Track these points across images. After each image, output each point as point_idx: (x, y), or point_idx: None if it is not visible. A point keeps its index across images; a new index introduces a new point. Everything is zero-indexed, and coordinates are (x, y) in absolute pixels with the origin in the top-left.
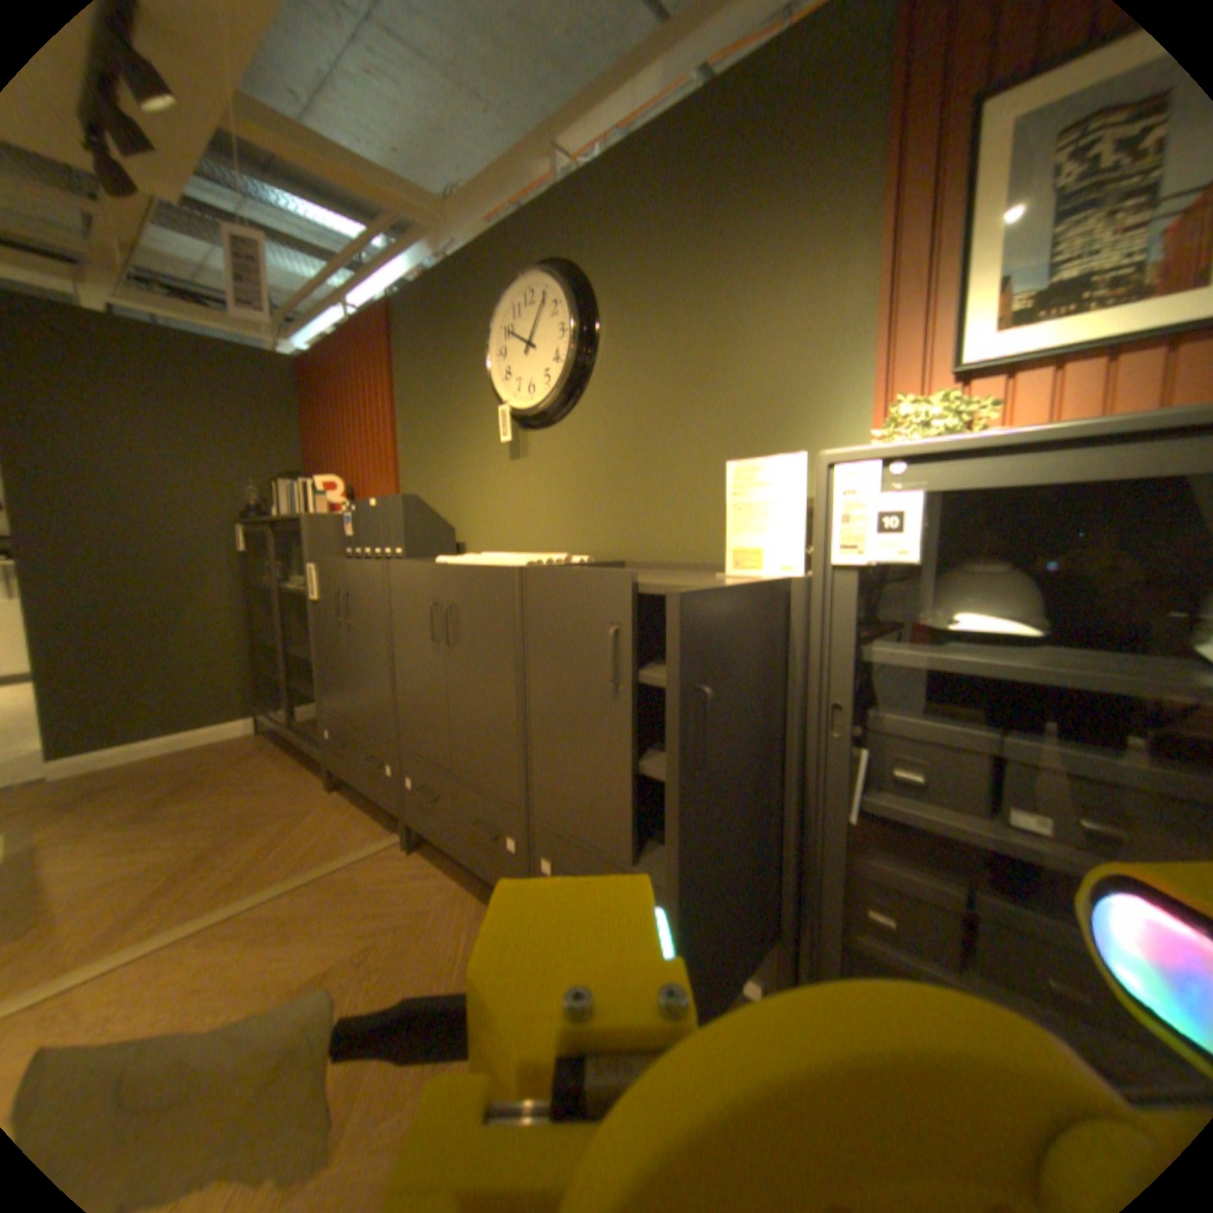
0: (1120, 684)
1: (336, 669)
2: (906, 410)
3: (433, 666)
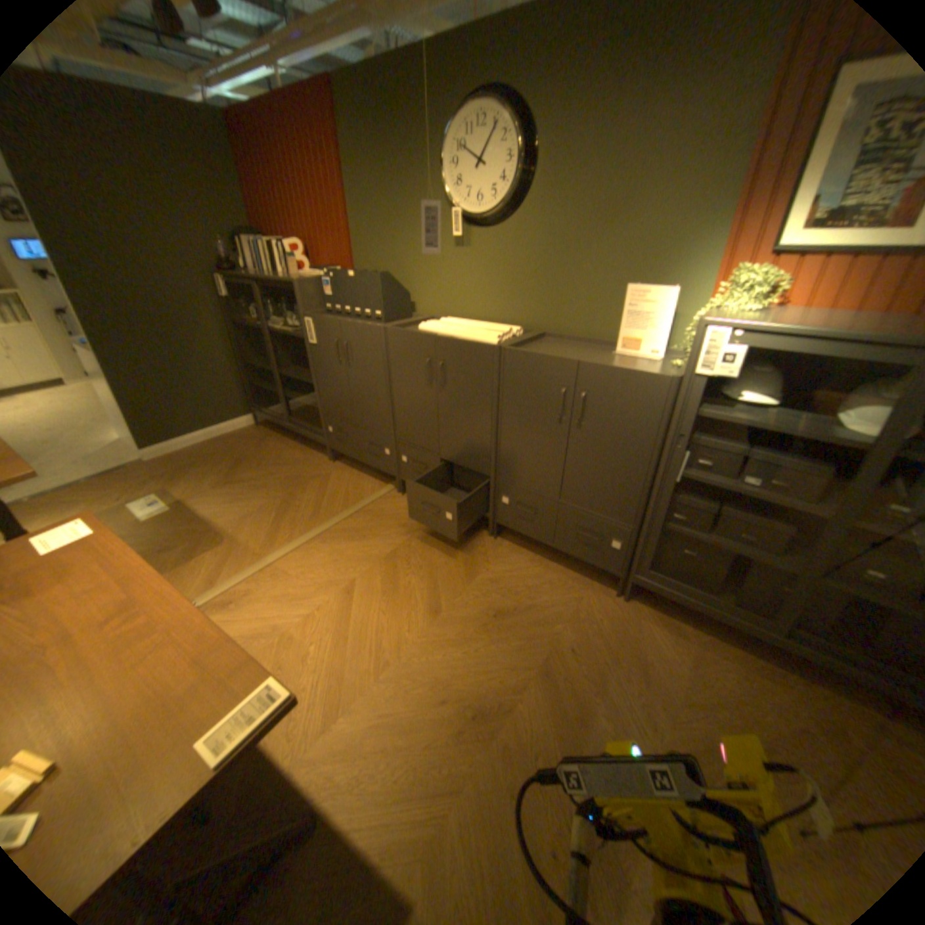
0: (803, 435)
1: (336, 391)
2: (742, 276)
3: (425, 397)
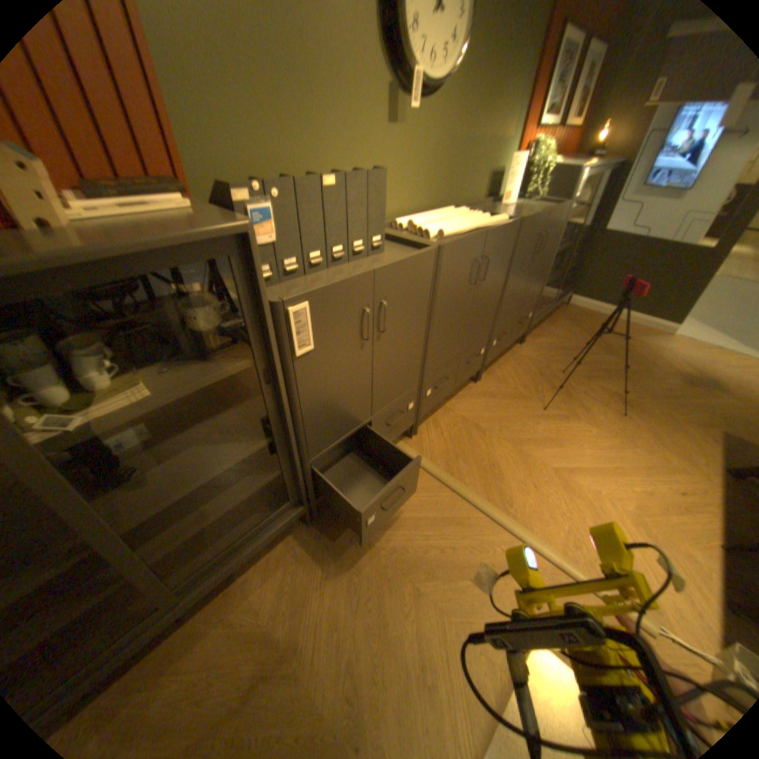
0: (577, 213)
1: (344, 401)
2: (546, 142)
3: (464, 305)
